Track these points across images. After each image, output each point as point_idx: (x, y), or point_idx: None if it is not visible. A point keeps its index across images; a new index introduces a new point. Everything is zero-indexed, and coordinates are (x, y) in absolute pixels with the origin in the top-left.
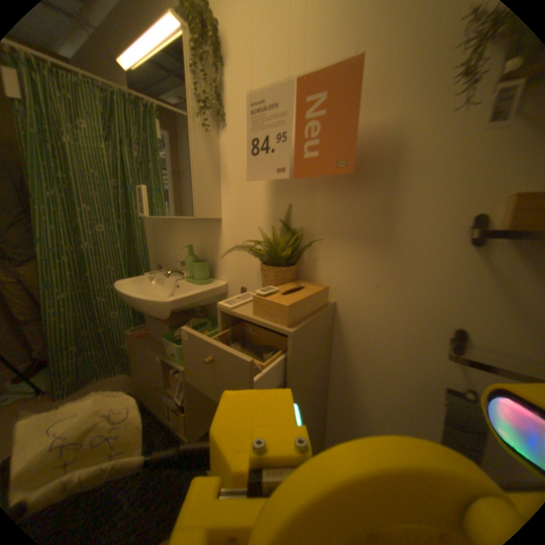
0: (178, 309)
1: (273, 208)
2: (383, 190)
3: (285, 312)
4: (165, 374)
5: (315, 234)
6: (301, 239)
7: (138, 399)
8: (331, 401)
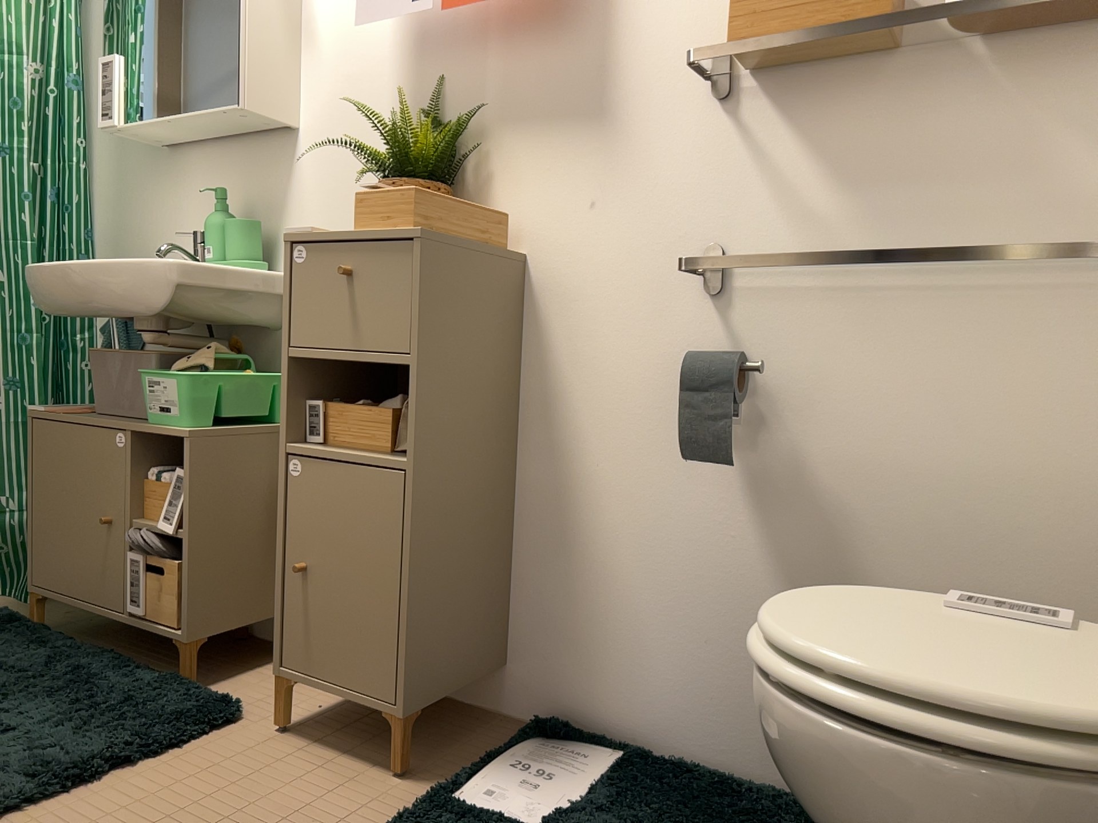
0: (197, 302)
1: (413, 92)
2: (591, 36)
3: (414, 202)
4: (146, 474)
5: (489, 129)
6: (462, 138)
7: (53, 591)
8: (523, 475)
